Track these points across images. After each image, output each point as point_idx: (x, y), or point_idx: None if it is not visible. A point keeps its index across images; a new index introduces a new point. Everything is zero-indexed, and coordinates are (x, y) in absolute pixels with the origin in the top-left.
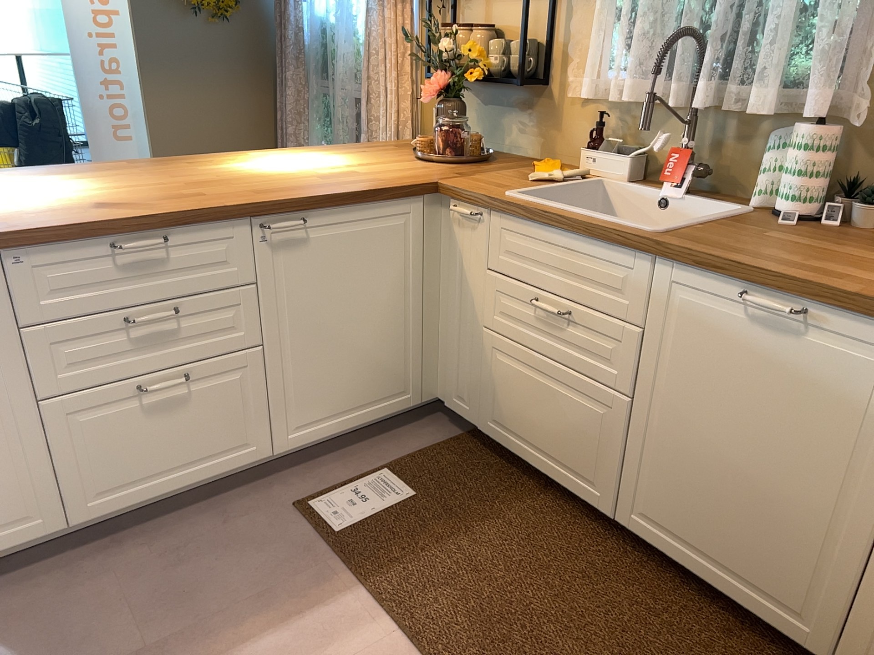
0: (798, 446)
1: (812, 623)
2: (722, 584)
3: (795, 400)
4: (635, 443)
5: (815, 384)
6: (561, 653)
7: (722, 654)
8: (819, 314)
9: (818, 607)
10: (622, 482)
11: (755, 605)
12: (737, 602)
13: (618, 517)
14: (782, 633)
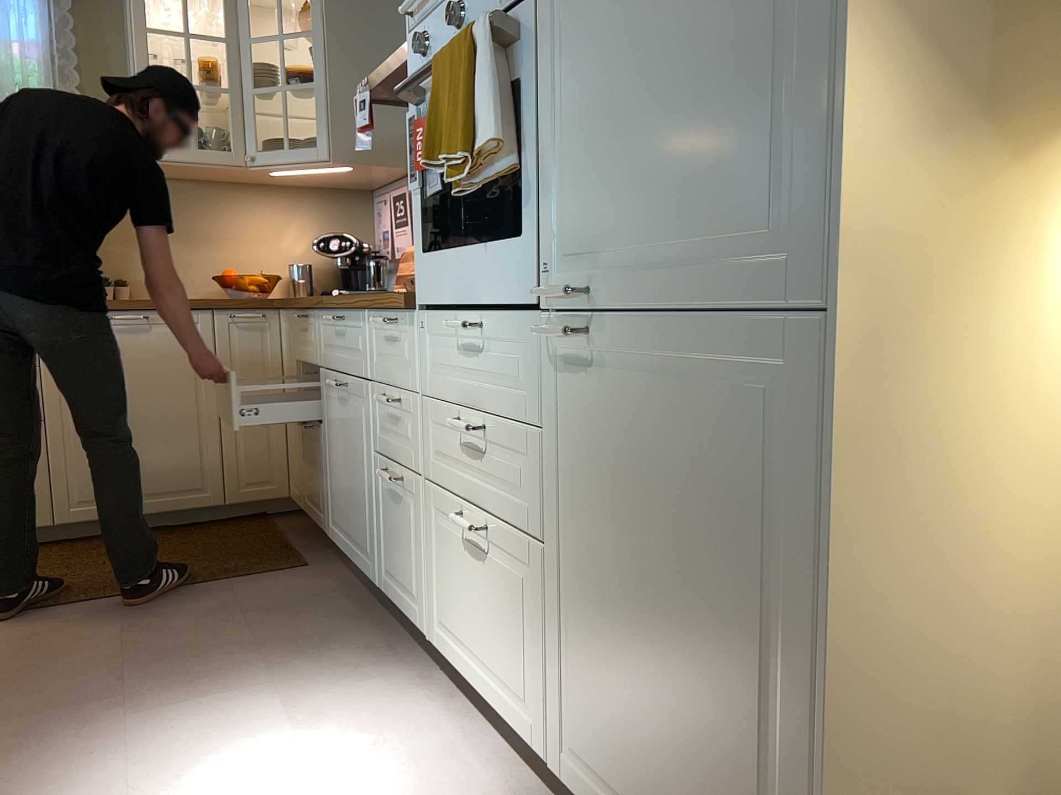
0: (167, 392)
1: (208, 488)
2: (153, 506)
3: (157, 366)
4: (56, 452)
5: (165, 353)
6: (108, 573)
7: (176, 538)
8: (153, 315)
9: (207, 476)
10: (51, 492)
11: (176, 503)
12: (165, 512)
13: (54, 525)
14: (195, 508)
